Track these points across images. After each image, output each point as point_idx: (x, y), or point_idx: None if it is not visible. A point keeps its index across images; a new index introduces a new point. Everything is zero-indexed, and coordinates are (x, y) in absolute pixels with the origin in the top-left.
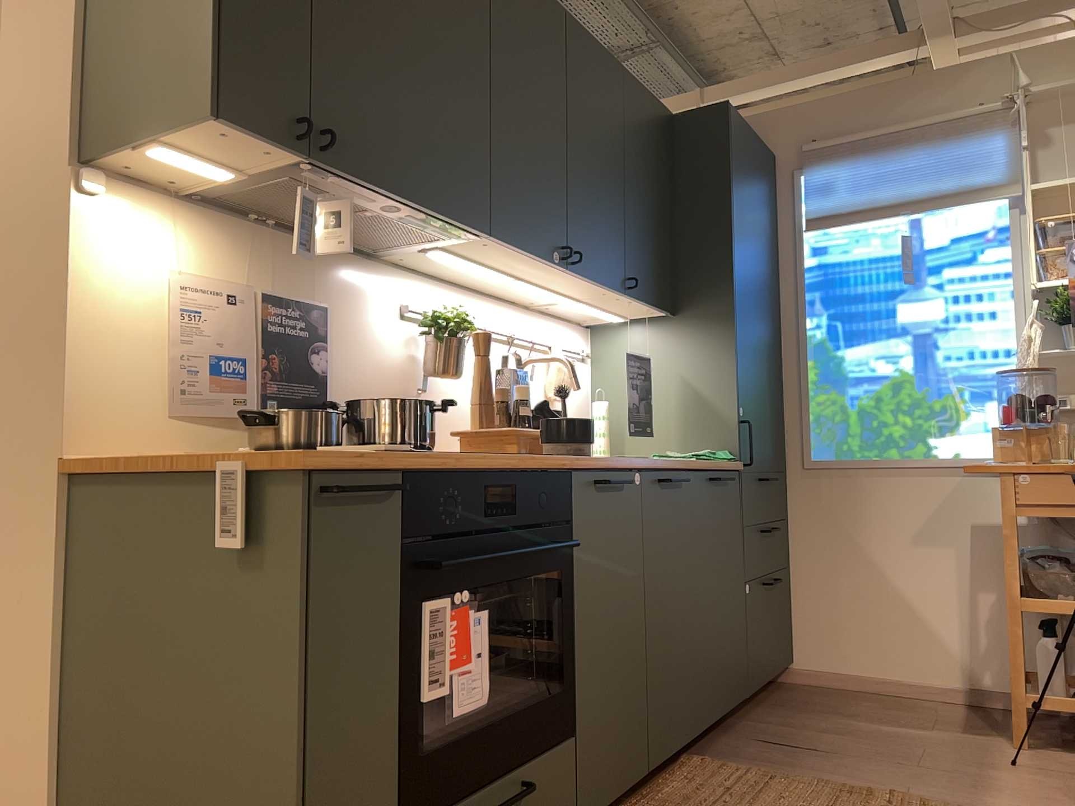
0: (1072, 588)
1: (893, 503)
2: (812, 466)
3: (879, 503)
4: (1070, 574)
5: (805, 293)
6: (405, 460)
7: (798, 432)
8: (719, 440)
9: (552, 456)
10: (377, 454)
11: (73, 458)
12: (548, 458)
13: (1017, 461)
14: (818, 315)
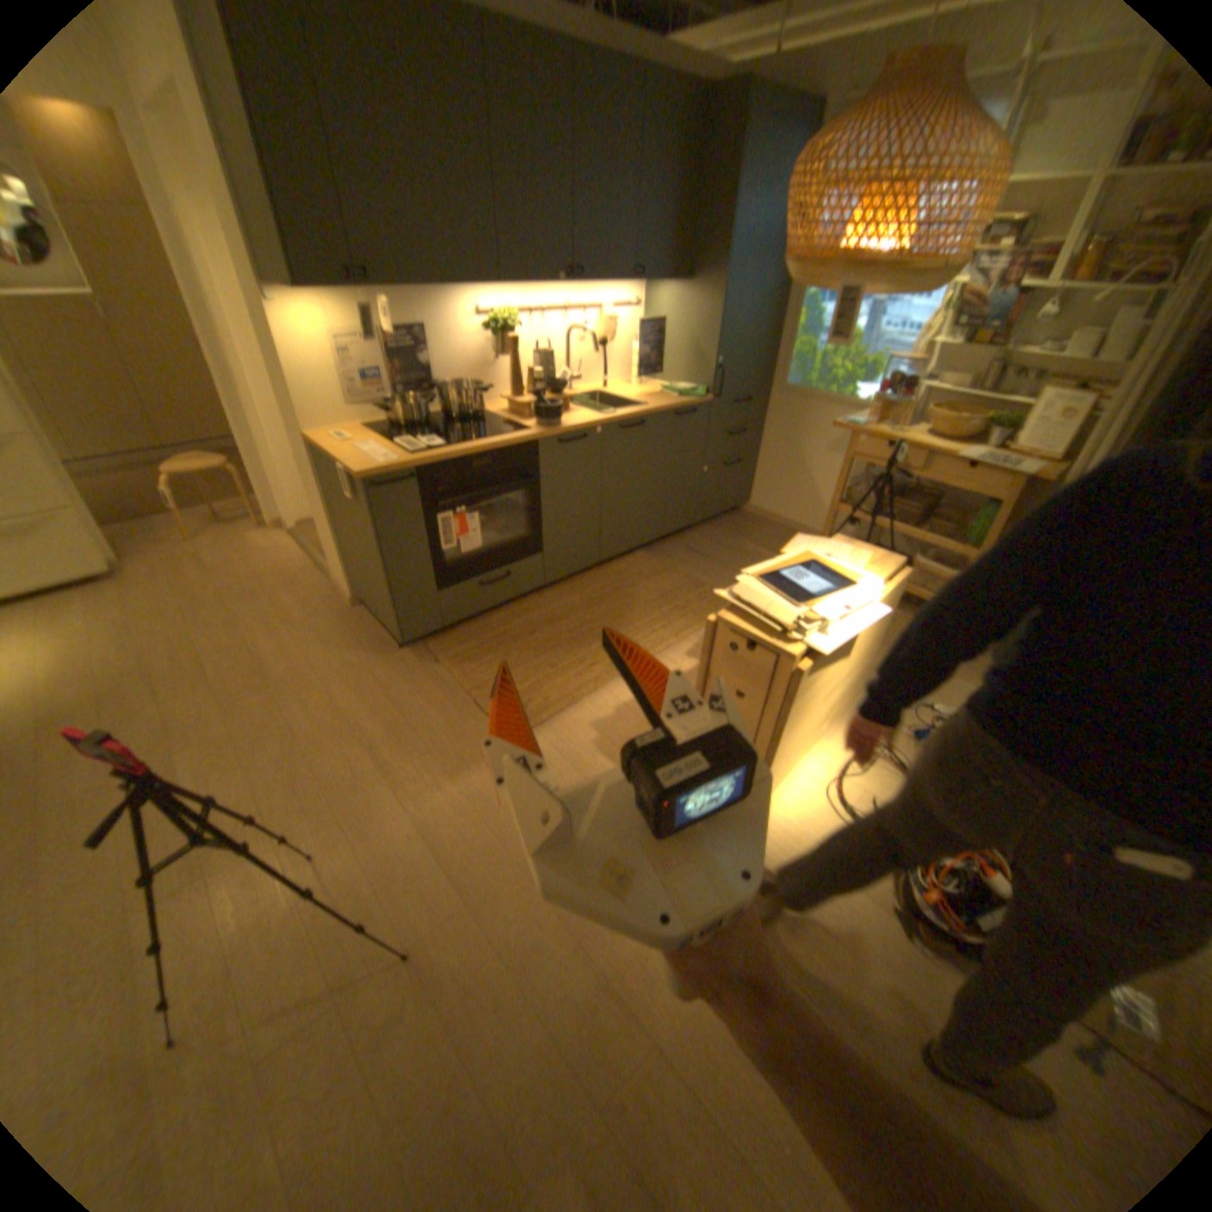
0: (866, 506)
1: (821, 423)
2: (783, 389)
3: (814, 421)
4: (870, 497)
5: None
6: (413, 464)
7: (782, 363)
8: (700, 379)
9: (525, 431)
10: (407, 455)
11: (304, 433)
12: (531, 427)
13: (877, 420)
14: None
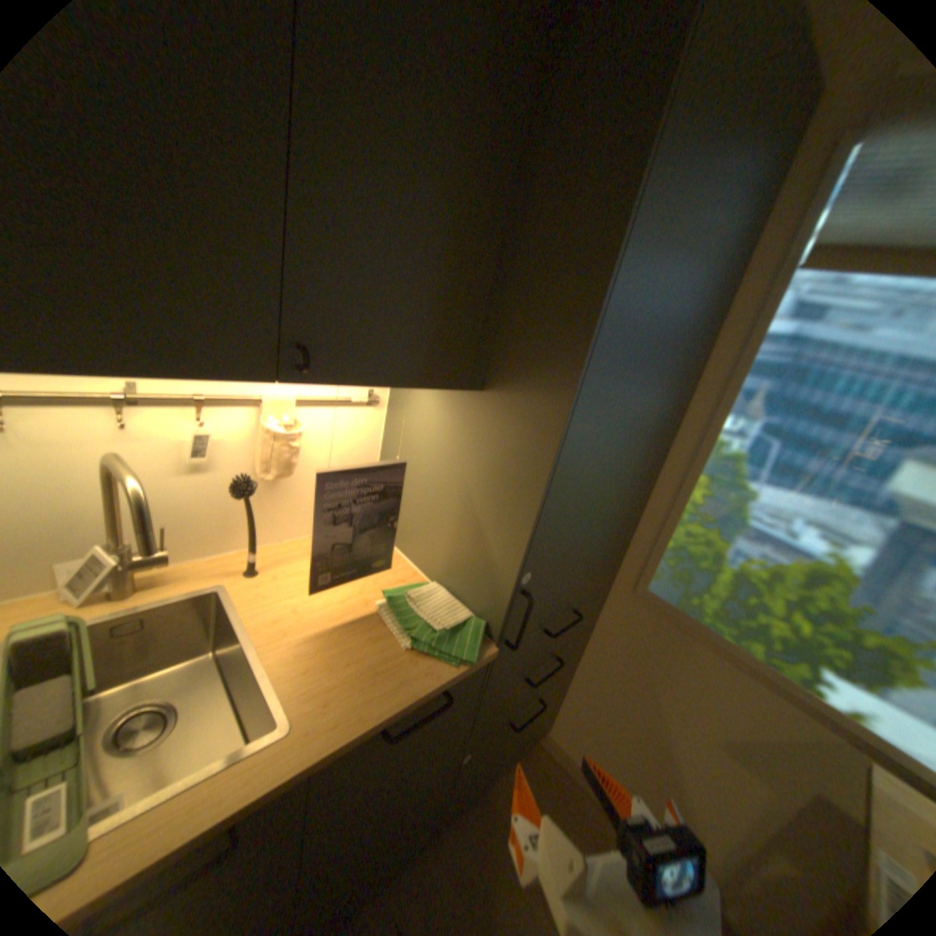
0: None
1: (724, 696)
2: (646, 596)
3: (707, 683)
4: None
5: (749, 374)
6: None
7: (649, 549)
8: (483, 599)
9: None
10: None
11: None
12: None
13: None
14: (752, 416)
